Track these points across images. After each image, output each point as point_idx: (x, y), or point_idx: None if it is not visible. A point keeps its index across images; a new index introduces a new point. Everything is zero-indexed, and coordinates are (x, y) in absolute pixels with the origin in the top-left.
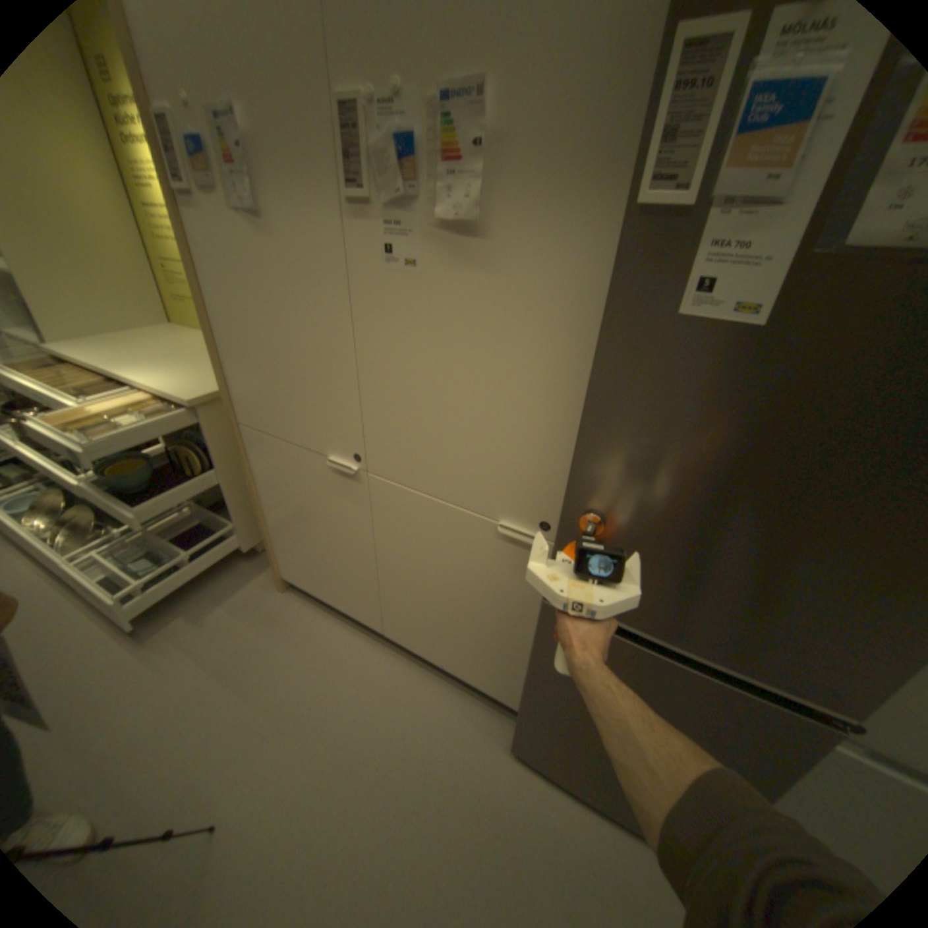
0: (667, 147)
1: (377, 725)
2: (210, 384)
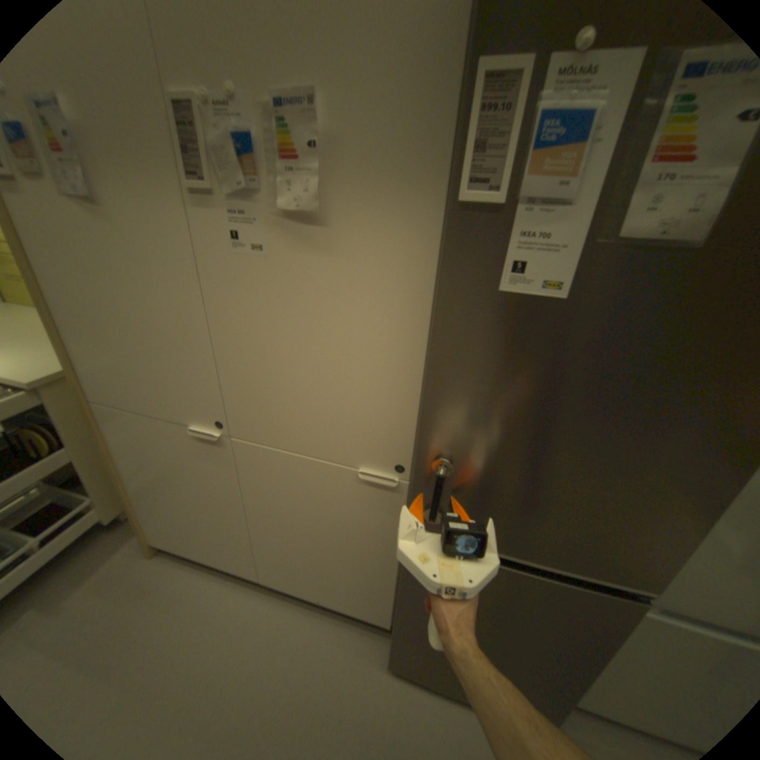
0: (479, 156)
1: (260, 675)
2: (54, 364)
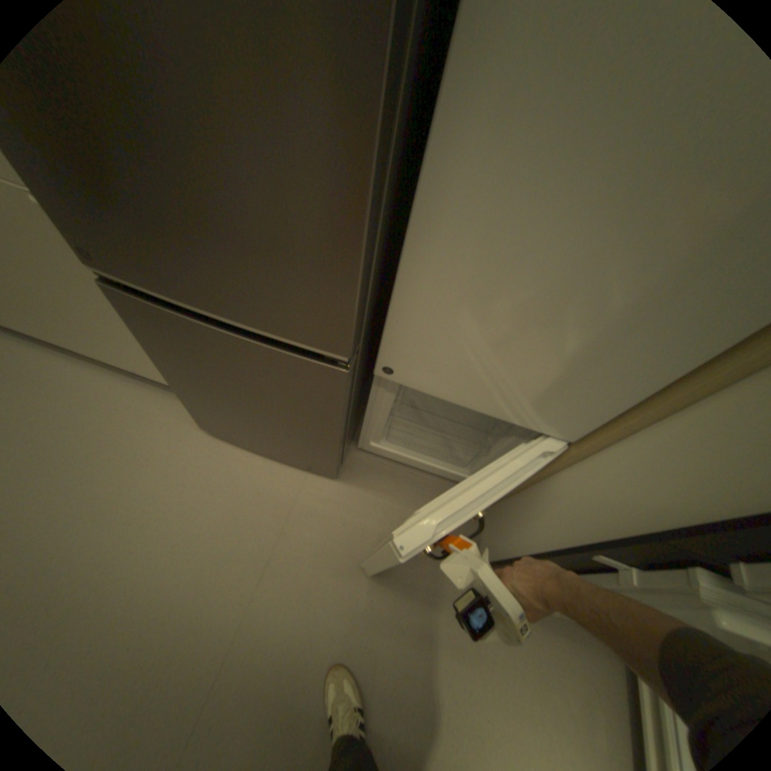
0: None
1: (76, 424)
2: None
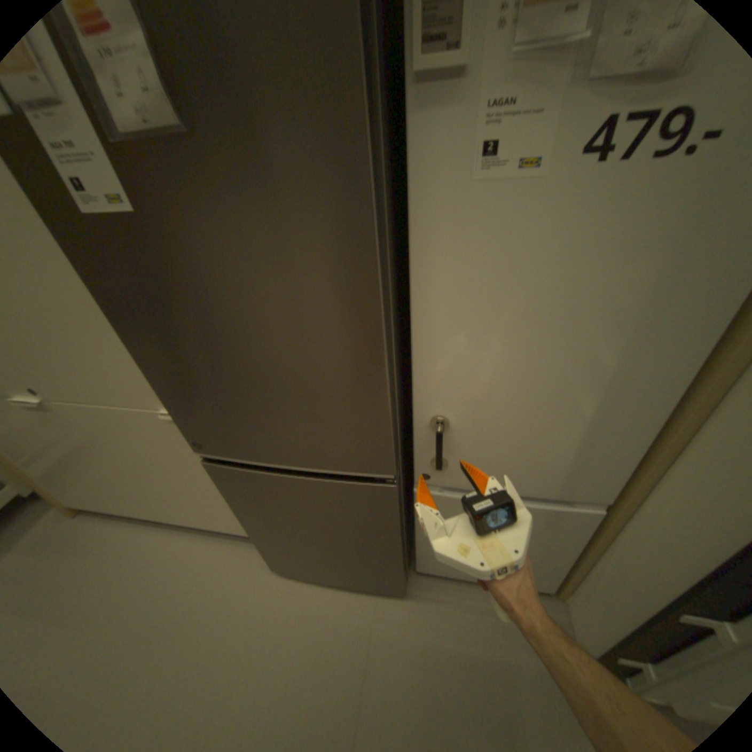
0: None
1: (165, 592)
2: None
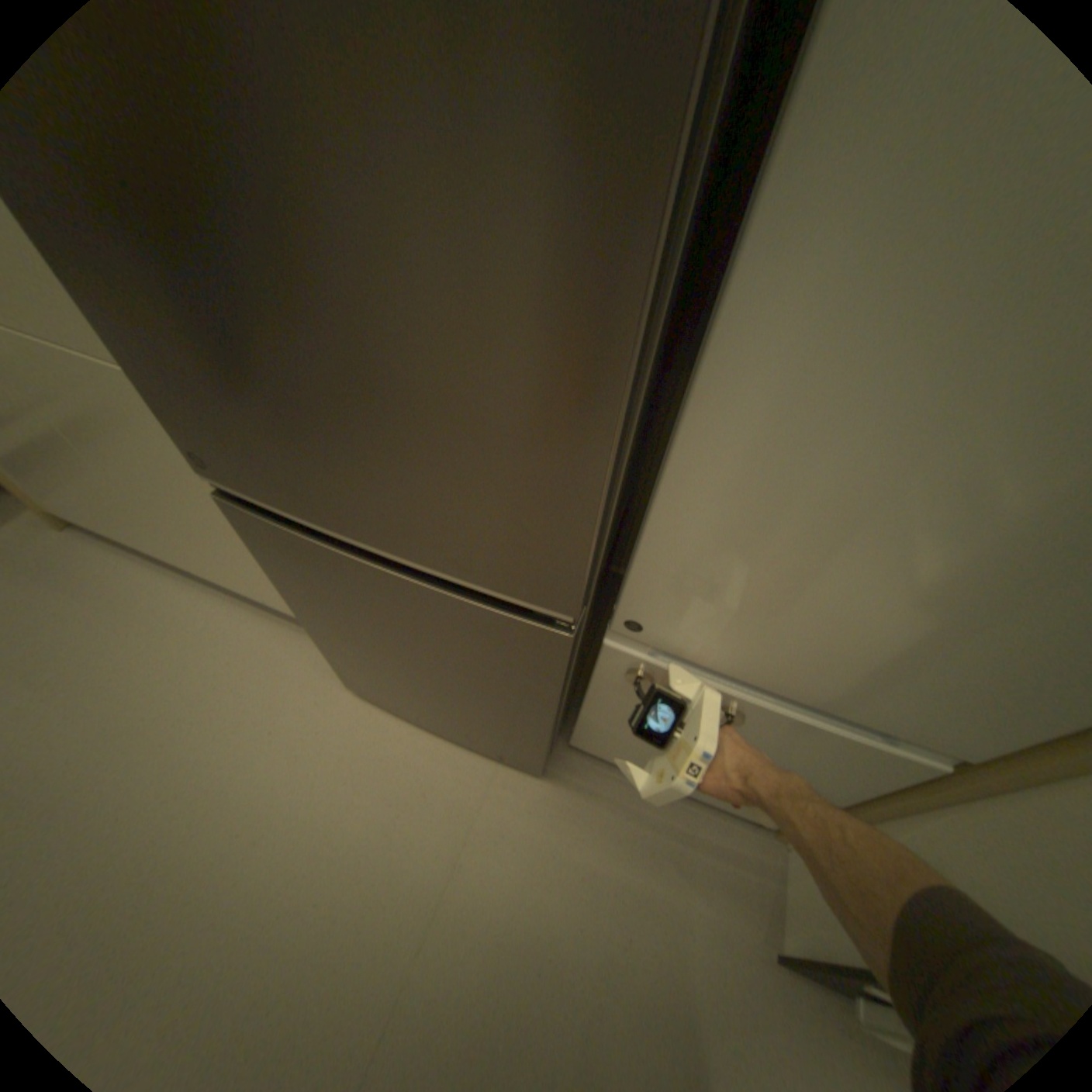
0: None
1: (182, 676)
2: None
